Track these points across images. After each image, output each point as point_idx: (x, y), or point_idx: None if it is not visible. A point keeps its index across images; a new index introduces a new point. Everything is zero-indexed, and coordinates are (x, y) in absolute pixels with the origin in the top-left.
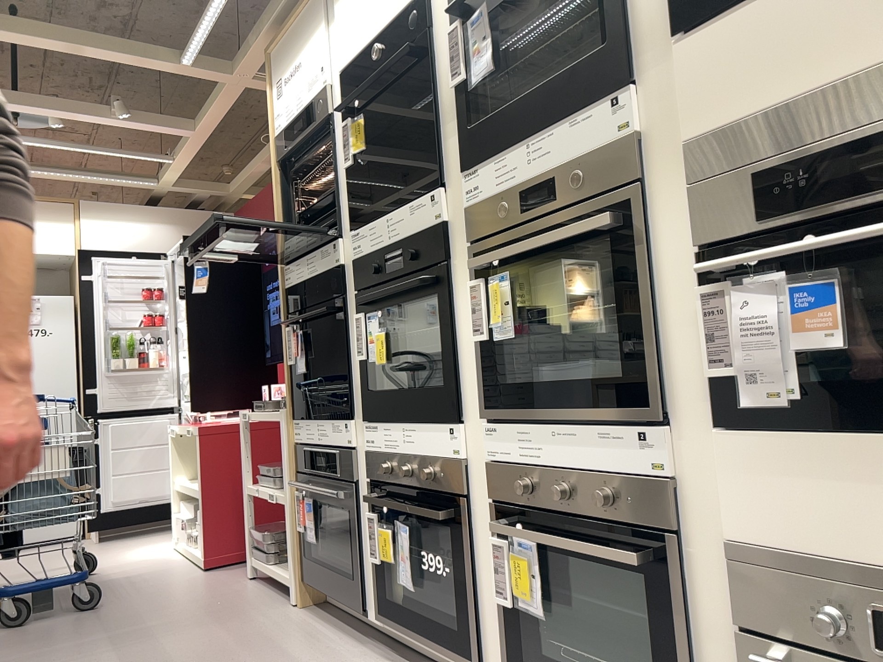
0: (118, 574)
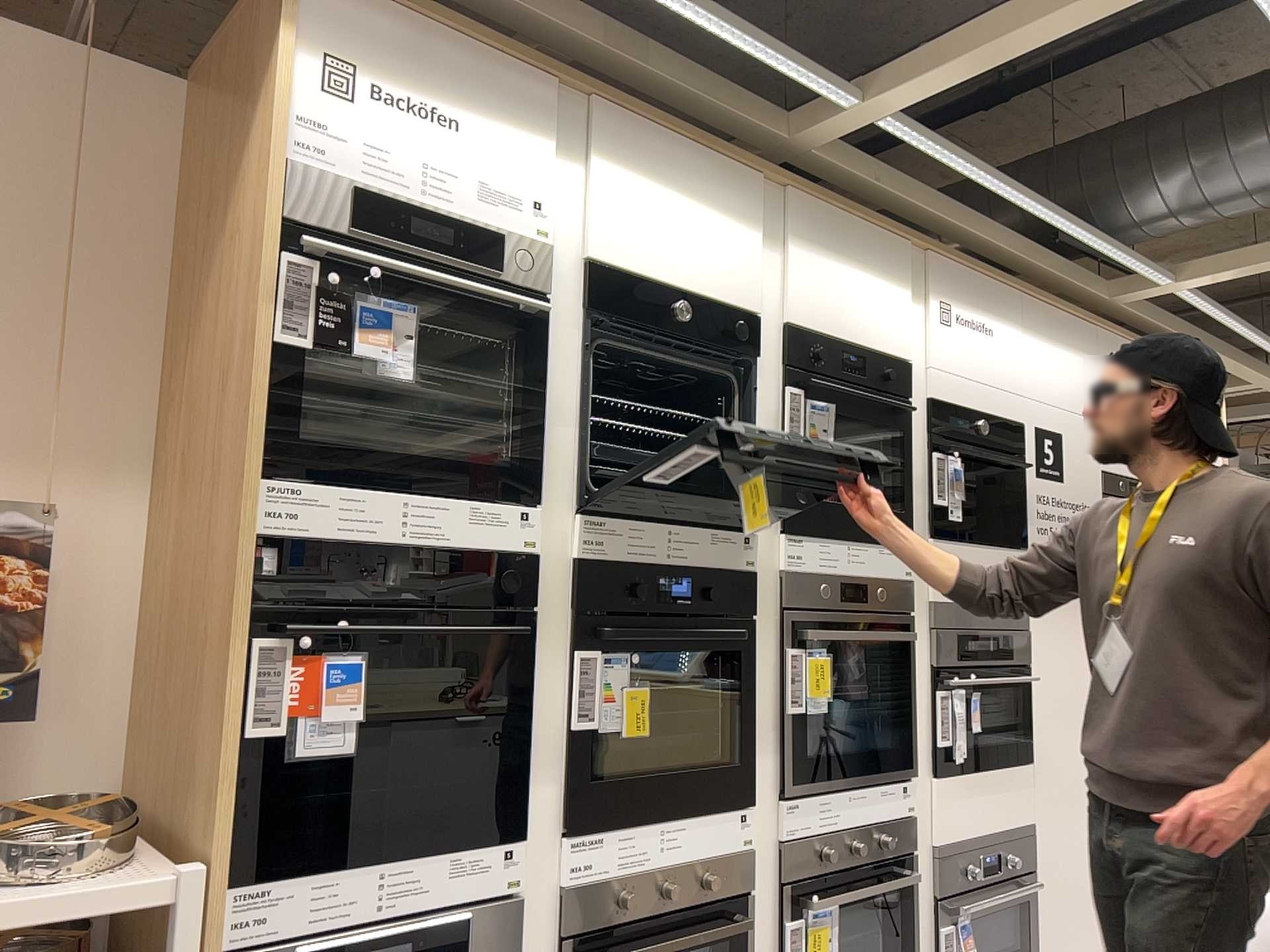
0: None
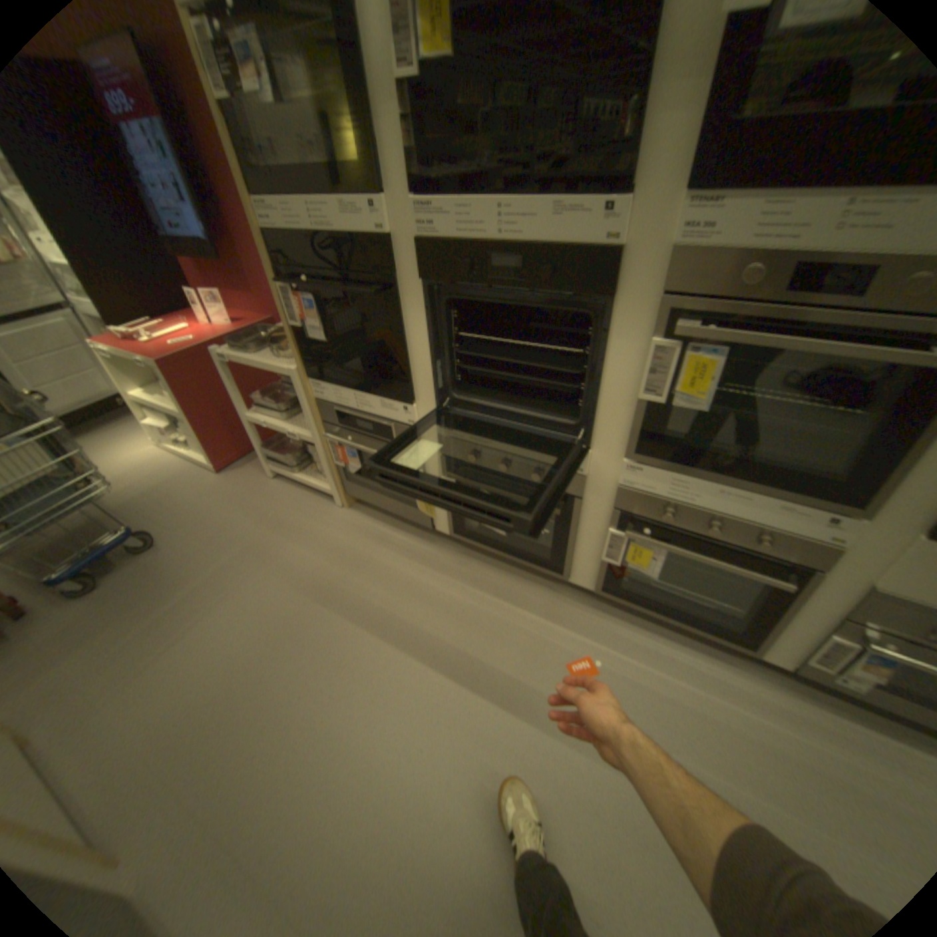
0: (129, 495)
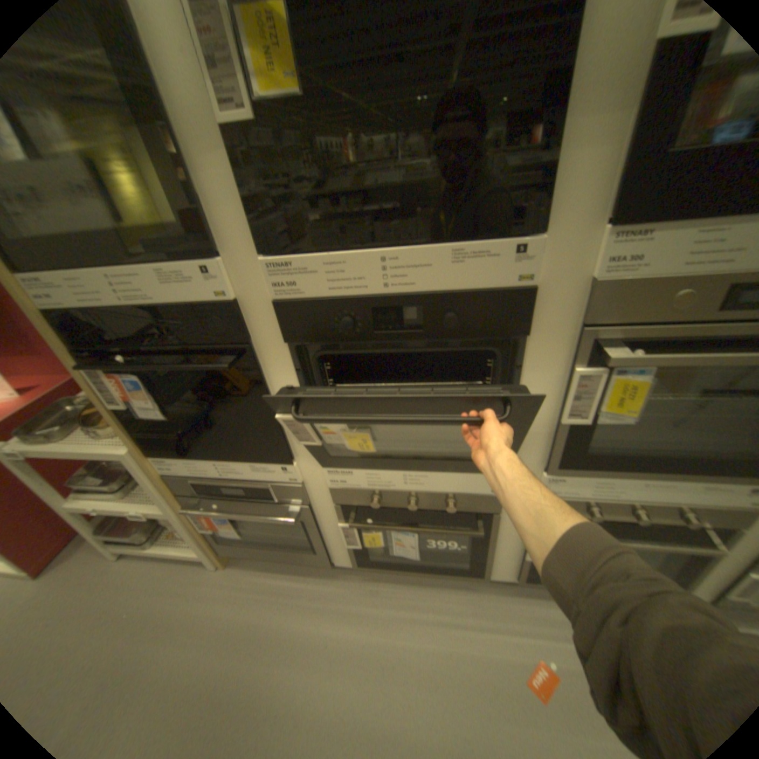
0: None
